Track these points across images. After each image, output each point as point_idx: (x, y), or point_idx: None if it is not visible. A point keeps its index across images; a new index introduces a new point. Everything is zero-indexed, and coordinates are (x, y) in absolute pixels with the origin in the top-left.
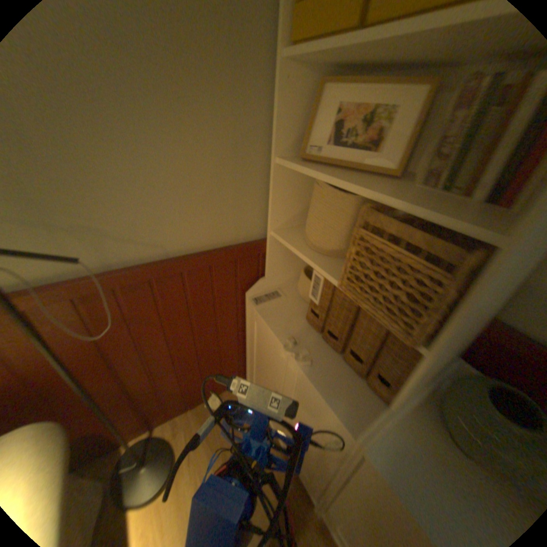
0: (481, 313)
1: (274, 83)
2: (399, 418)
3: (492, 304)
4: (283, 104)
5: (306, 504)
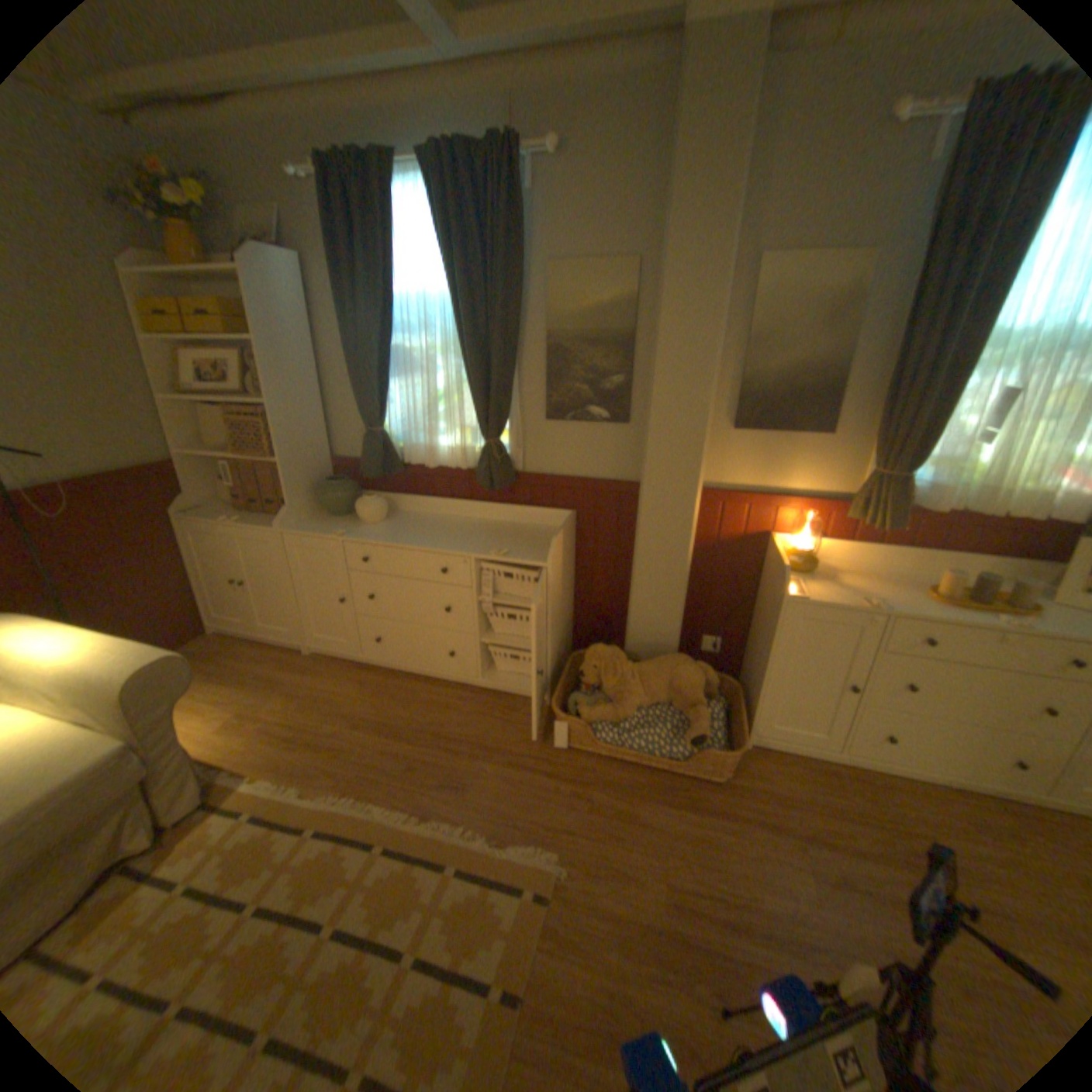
0: (281, 434)
1: (138, 353)
2: (289, 507)
3: (289, 433)
4: (150, 364)
5: (294, 656)
